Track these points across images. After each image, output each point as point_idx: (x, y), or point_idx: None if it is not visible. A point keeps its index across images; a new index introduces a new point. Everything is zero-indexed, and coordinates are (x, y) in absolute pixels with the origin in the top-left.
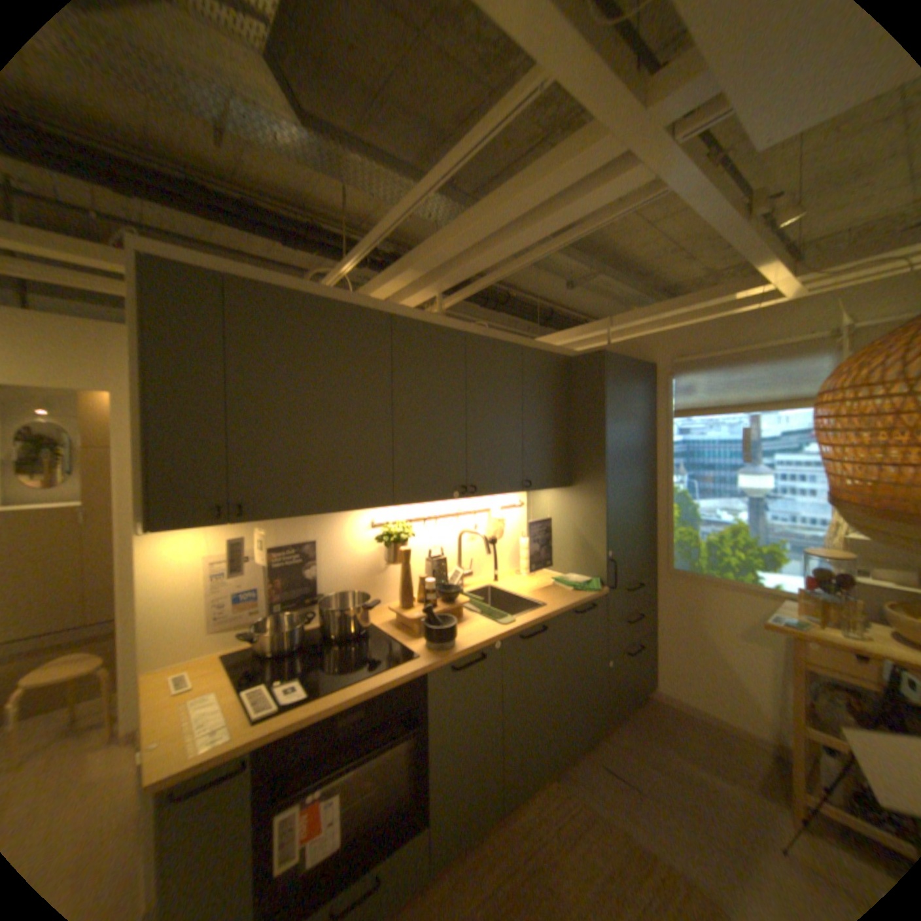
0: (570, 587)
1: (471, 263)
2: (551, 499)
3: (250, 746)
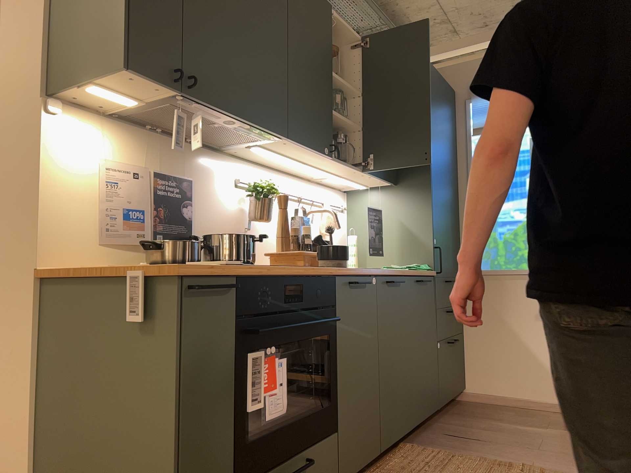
0: (405, 268)
1: None
2: (376, 200)
3: (237, 270)
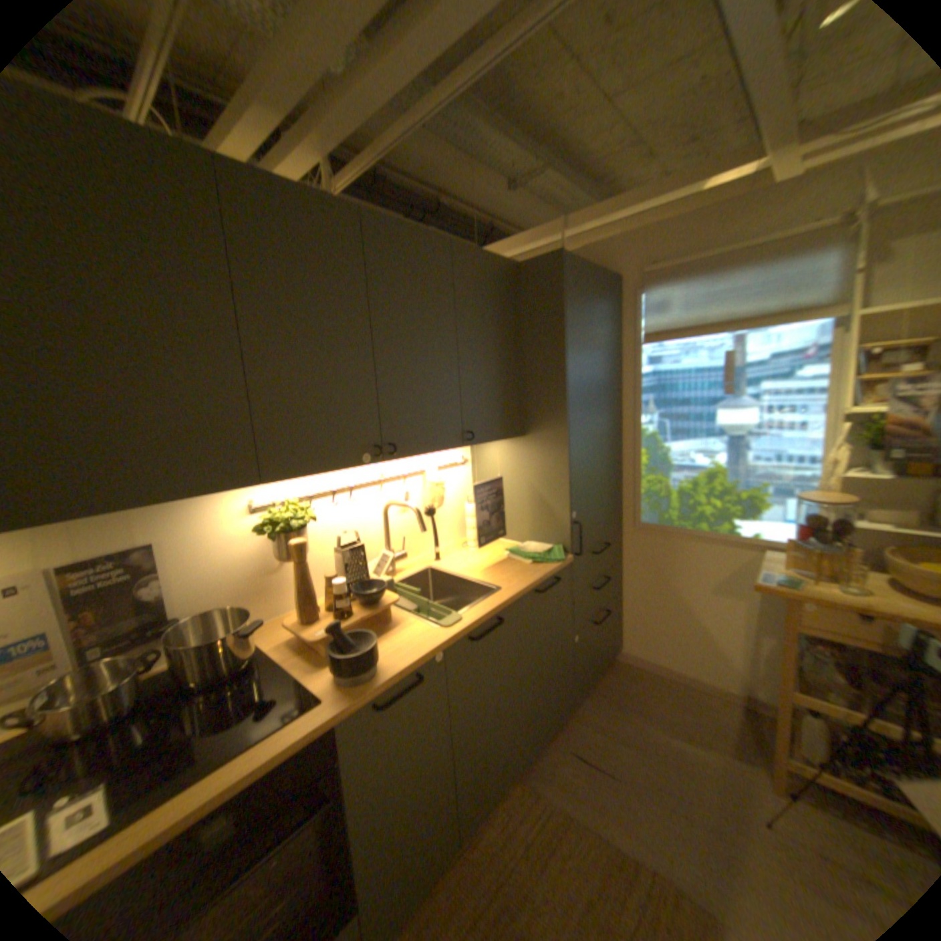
0: (529, 560)
1: (360, 86)
2: (502, 453)
3: None
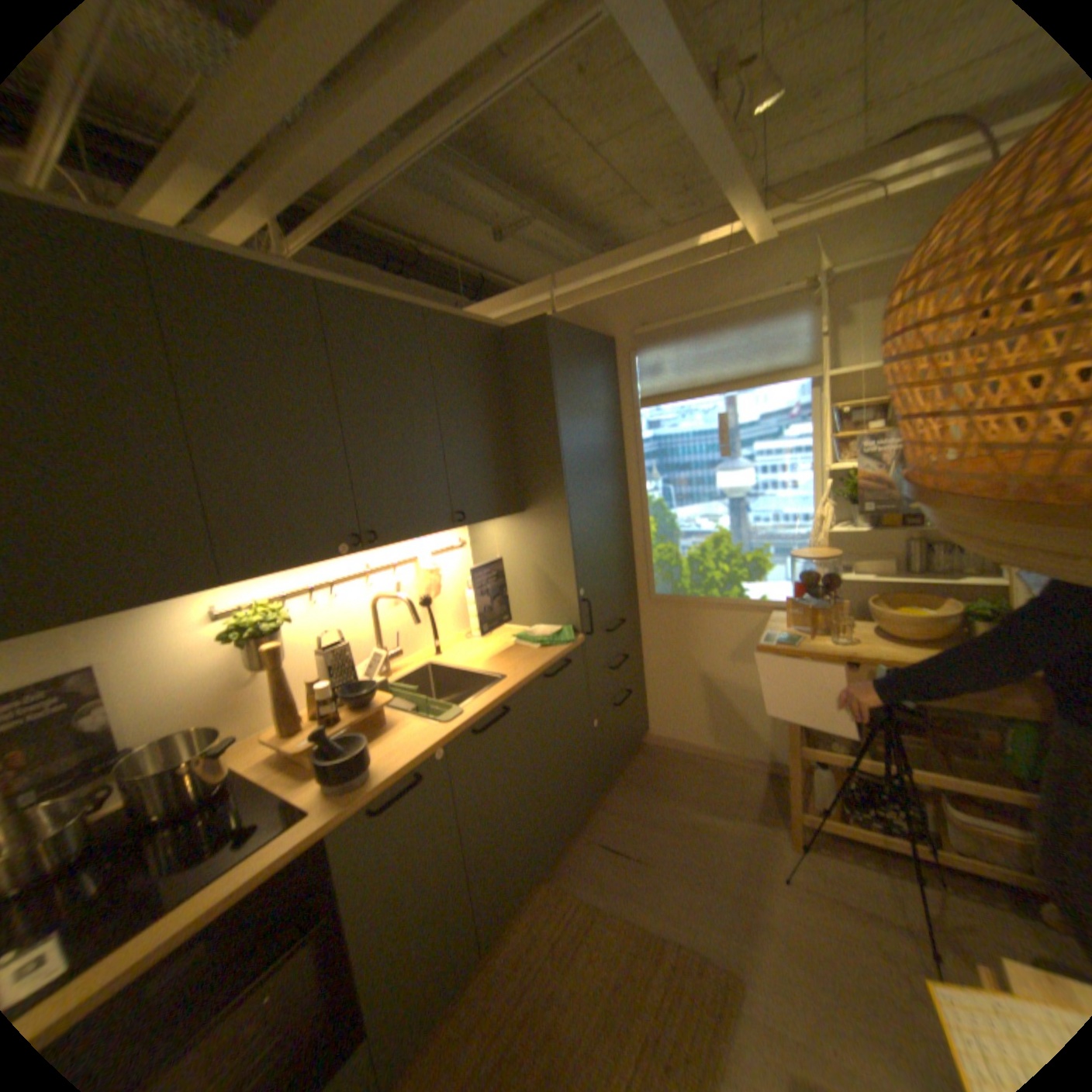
0: (536, 644)
1: (306, 153)
2: (501, 532)
3: None
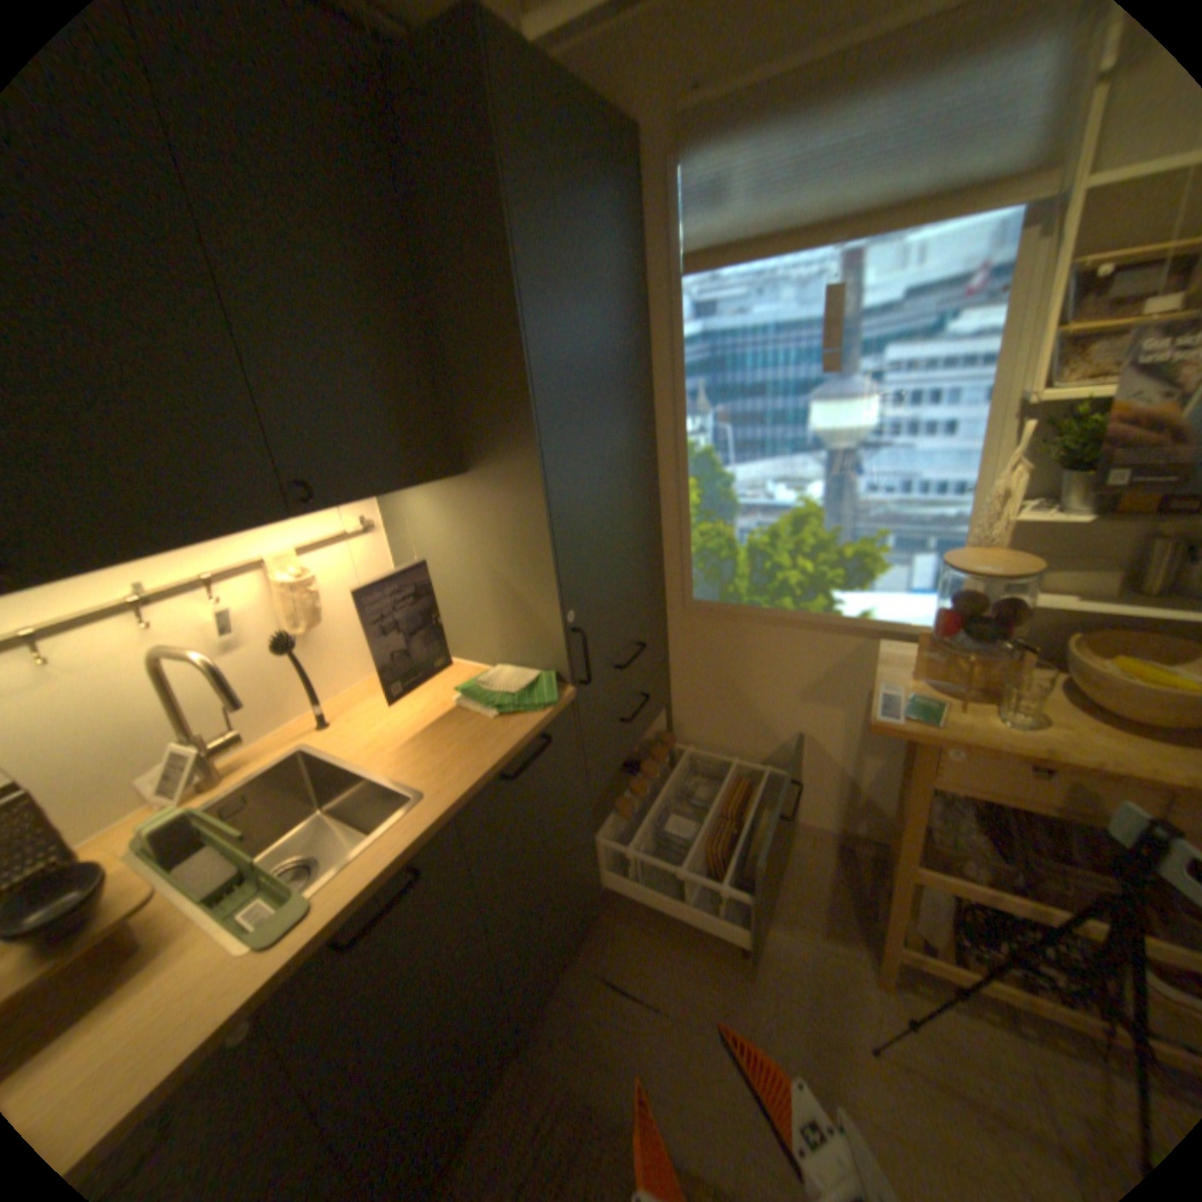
0: (492, 708)
1: None
2: (431, 506)
3: None
